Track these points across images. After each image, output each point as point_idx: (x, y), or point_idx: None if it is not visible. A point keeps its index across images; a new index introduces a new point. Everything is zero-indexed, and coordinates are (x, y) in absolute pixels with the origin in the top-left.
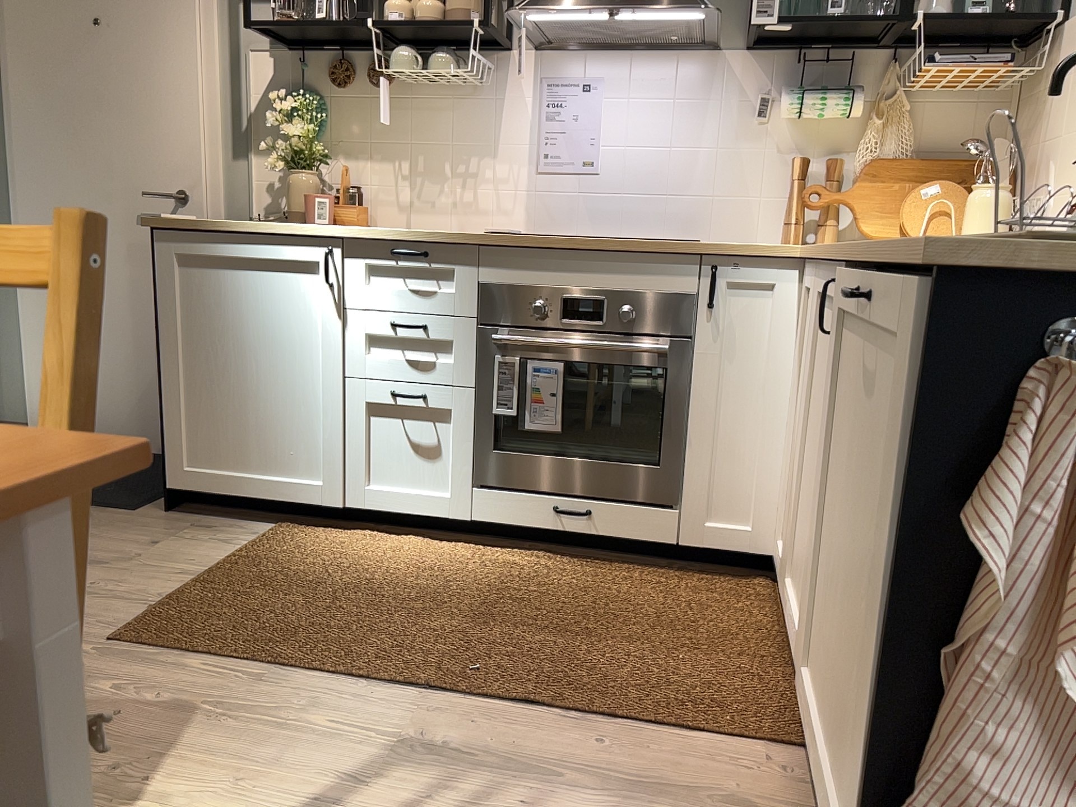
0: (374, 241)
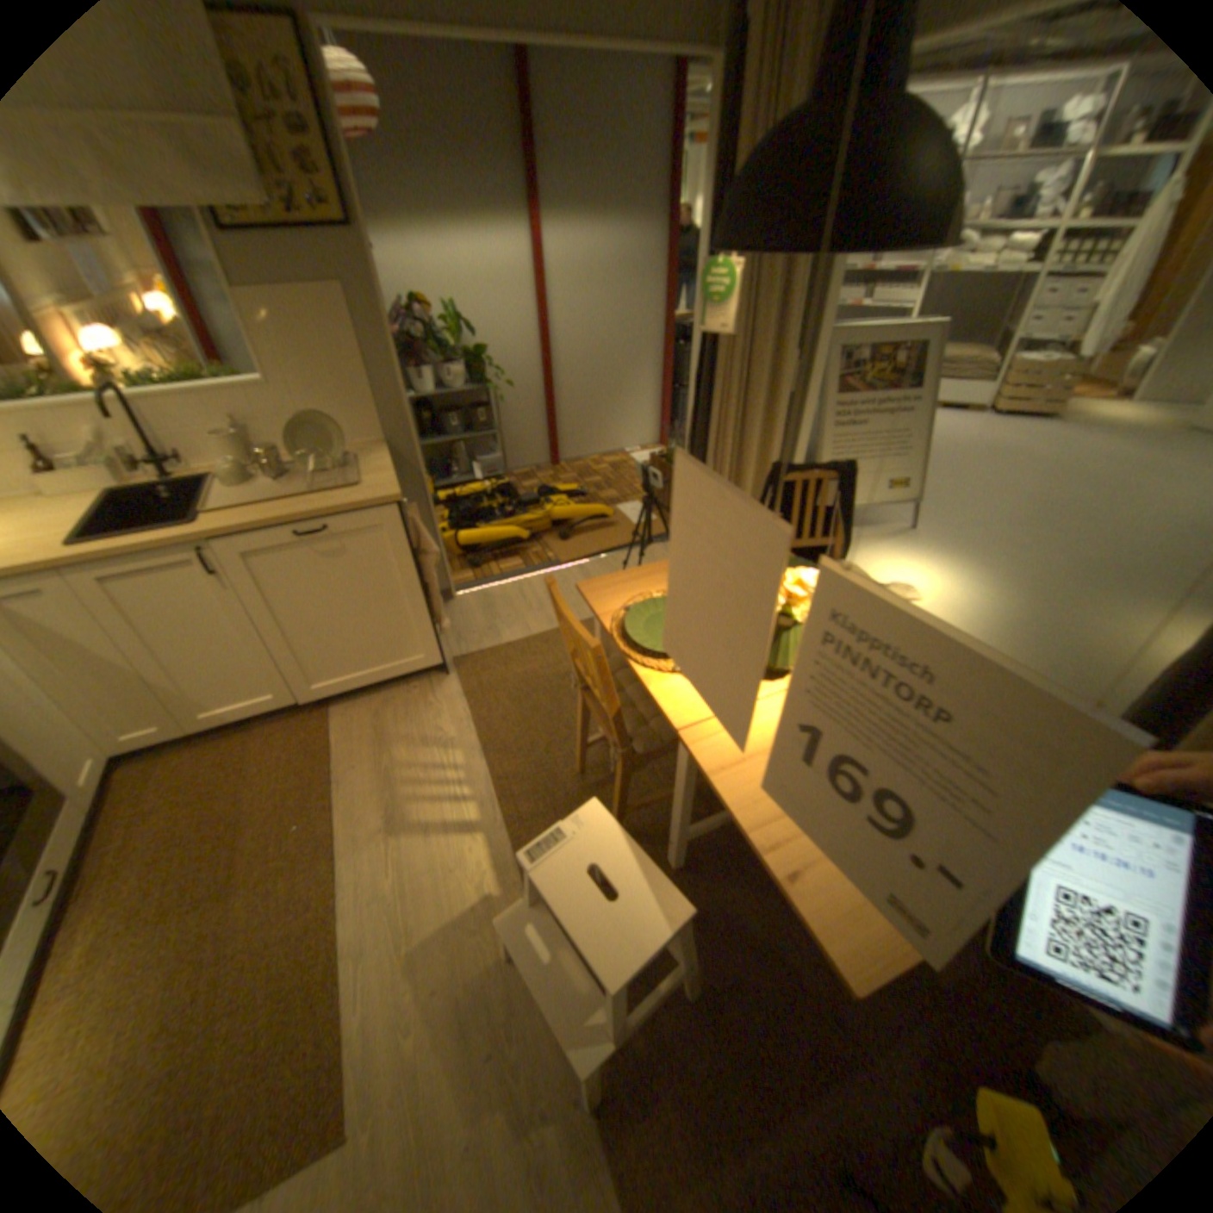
0: None
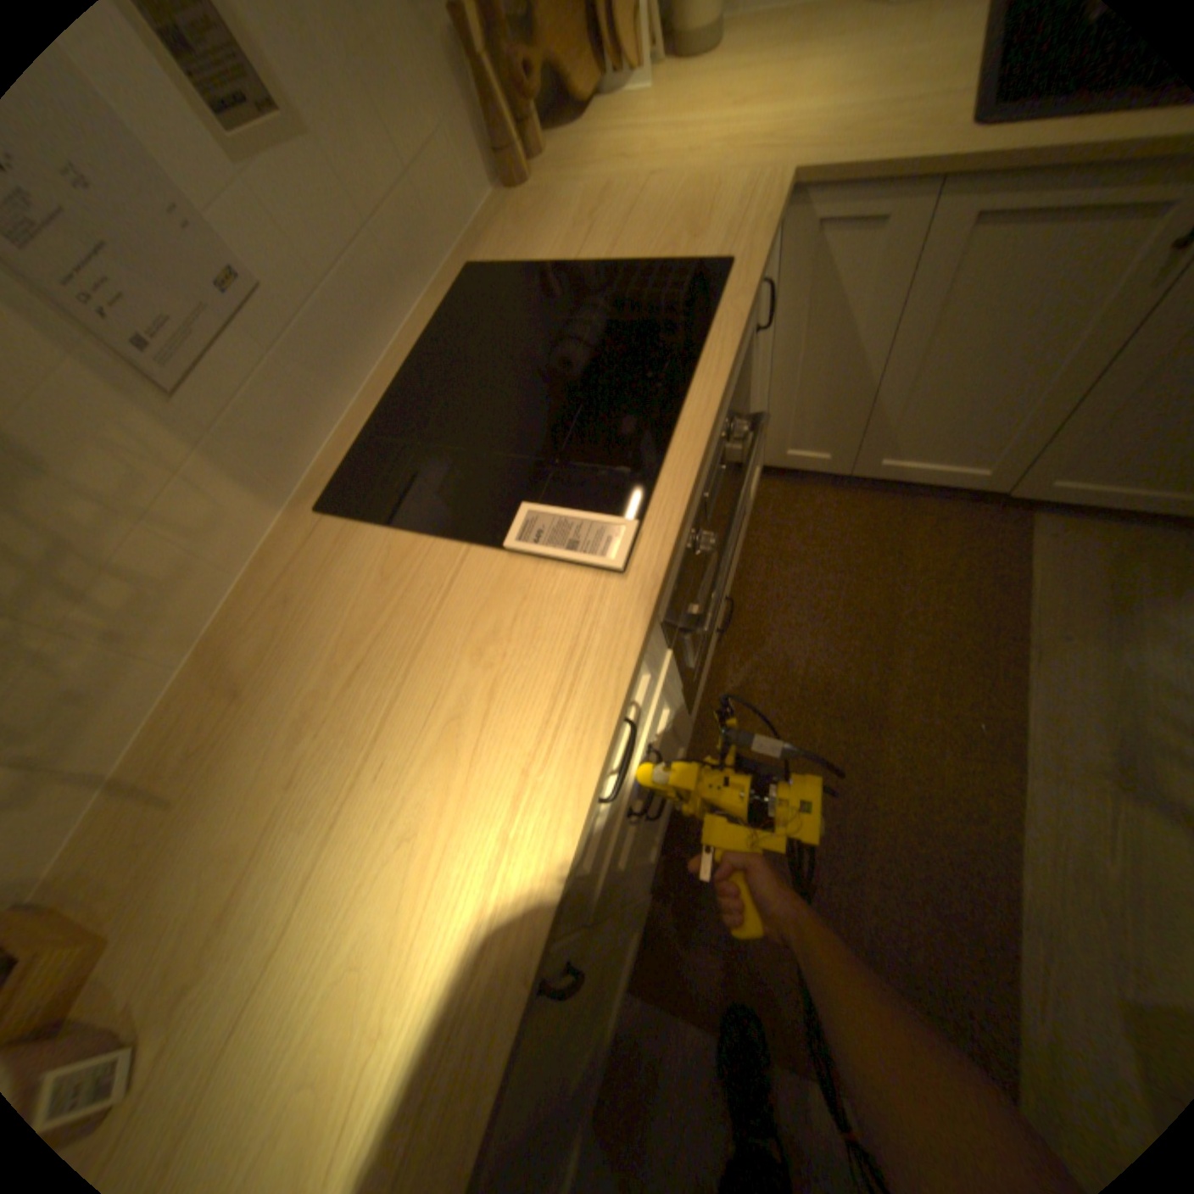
0: (568, 851)
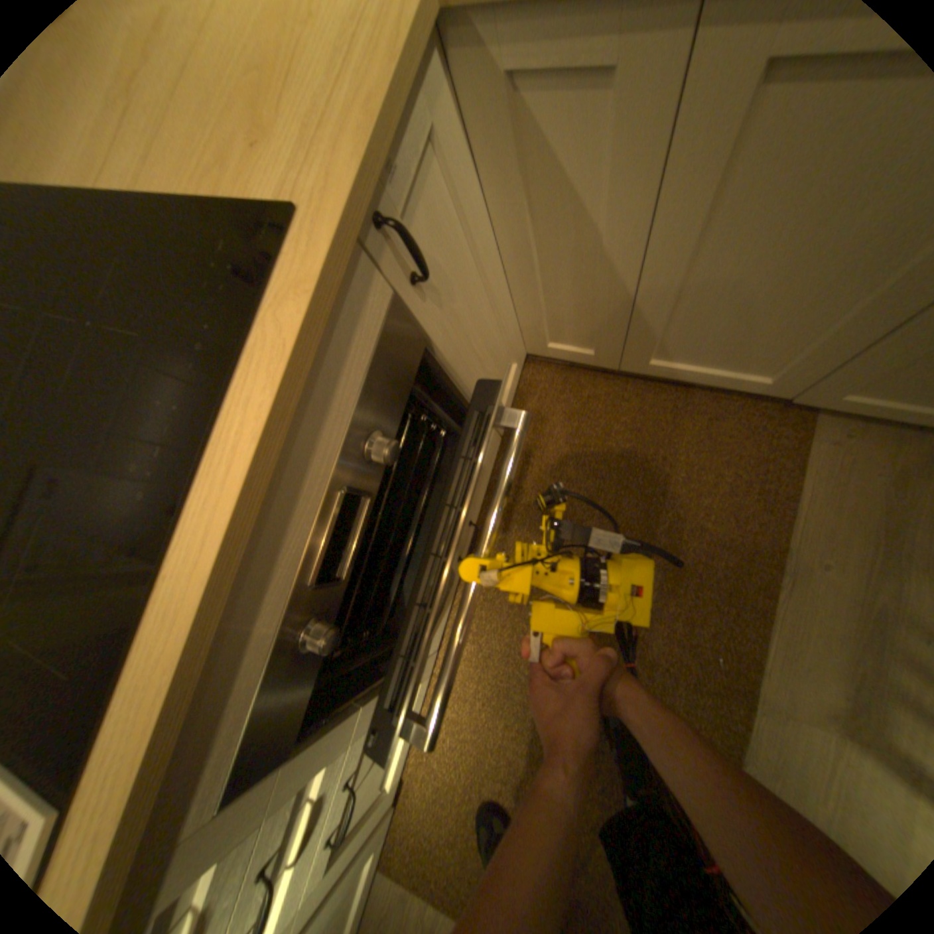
0: None
